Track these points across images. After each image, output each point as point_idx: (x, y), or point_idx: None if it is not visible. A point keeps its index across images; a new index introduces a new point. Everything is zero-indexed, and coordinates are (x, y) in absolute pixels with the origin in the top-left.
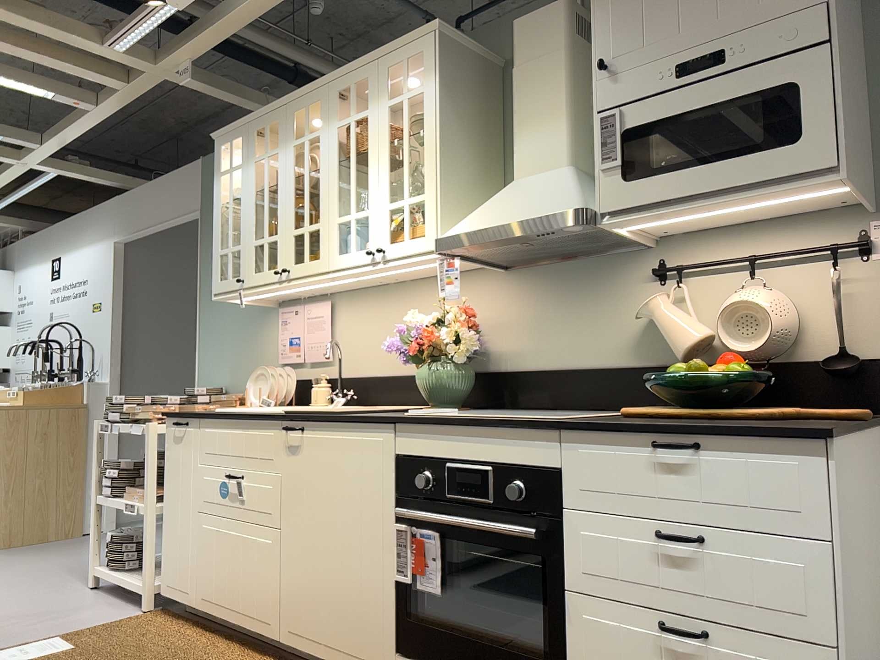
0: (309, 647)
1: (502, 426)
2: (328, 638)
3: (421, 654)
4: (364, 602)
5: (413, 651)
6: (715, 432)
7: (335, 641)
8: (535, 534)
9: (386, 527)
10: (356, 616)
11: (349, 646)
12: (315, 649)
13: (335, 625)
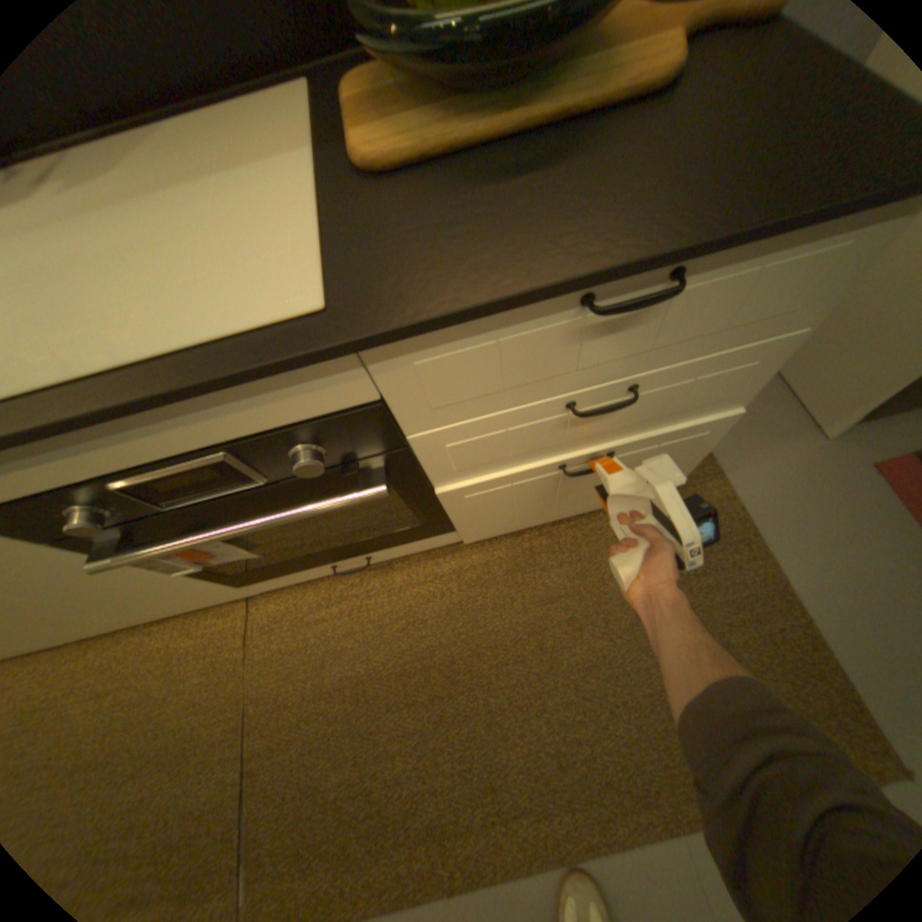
0: (113, 629)
1: (181, 397)
2: (132, 619)
3: (268, 576)
4: (145, 596)
5: (256, 579)
6: (739, 241)
7: (144, 616)
8: (383, 491)
9: (80, 565)
10: (149, 602)
11: (168, 610)
12: (124, 626)
13: (127, 614)
